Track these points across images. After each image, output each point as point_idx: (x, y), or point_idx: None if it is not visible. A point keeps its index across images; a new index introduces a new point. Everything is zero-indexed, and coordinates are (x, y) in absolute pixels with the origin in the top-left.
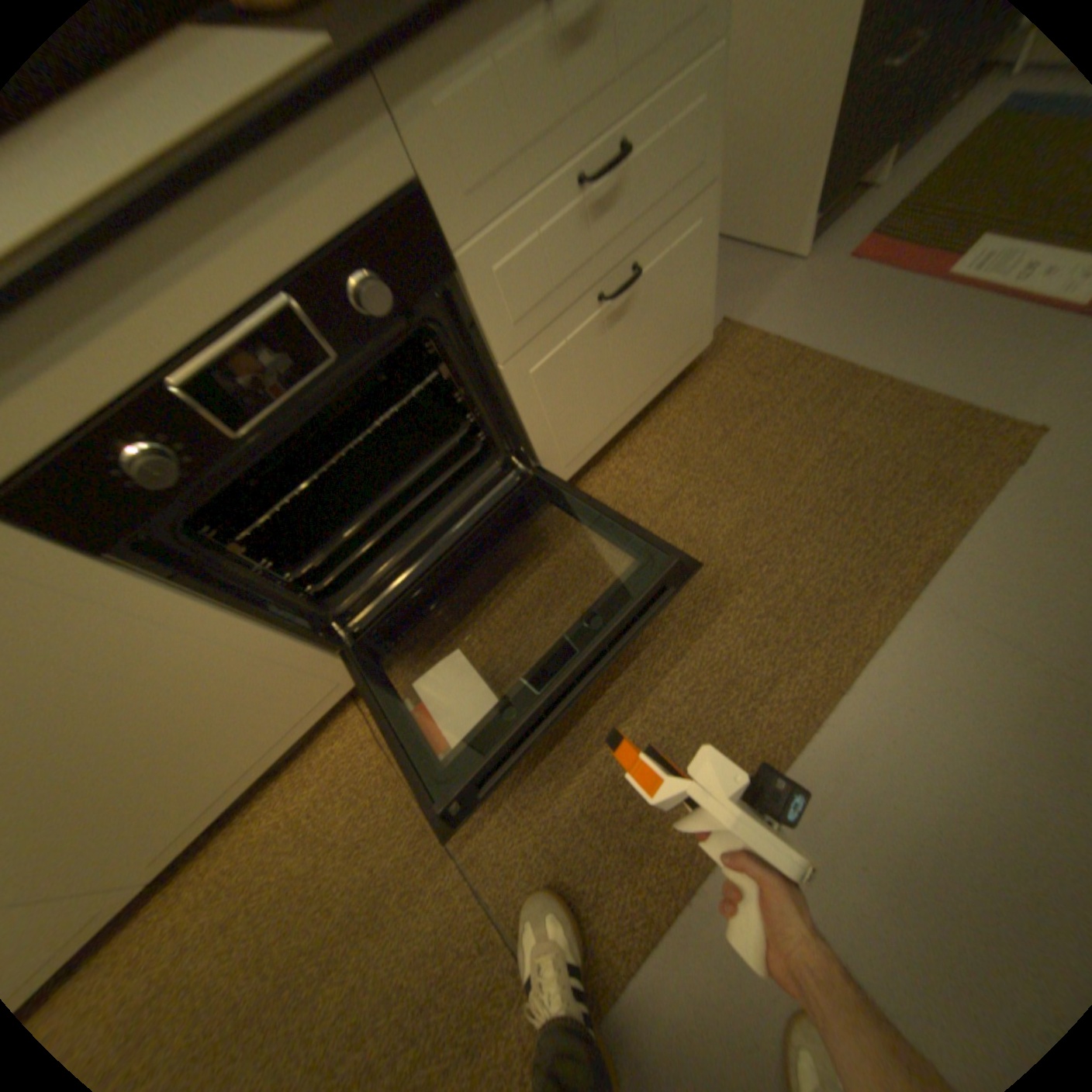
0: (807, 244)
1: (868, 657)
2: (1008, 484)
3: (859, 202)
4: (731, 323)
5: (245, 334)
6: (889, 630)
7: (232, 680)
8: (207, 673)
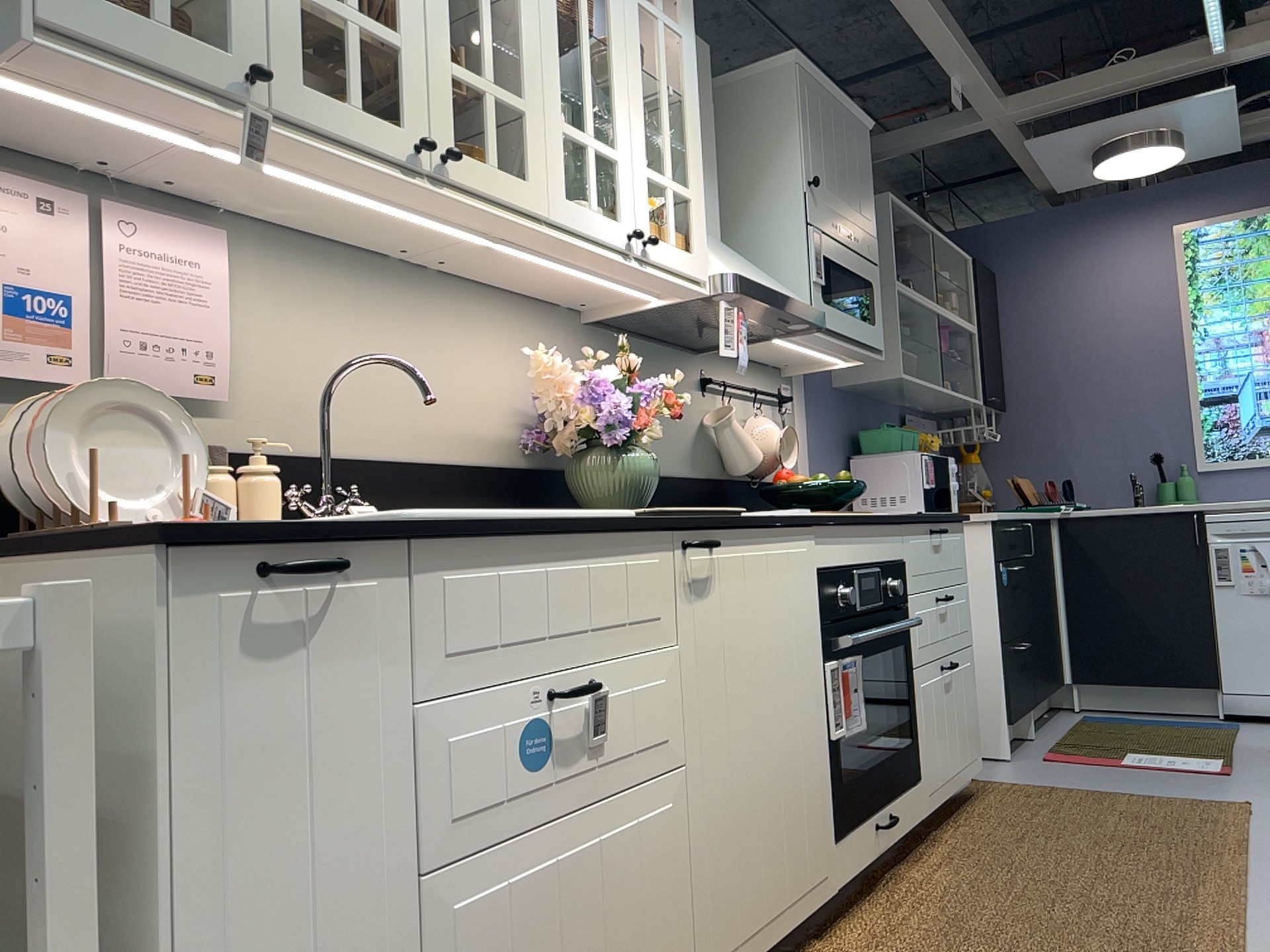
0: (1005, 755)
1: (1246, 874)
2: (1252, 818)
3: (1026, 743)
4: (983, 779)
5: (870, 571)
6: (1247, 865)
7: (812, 772)
8: (810, 748)
